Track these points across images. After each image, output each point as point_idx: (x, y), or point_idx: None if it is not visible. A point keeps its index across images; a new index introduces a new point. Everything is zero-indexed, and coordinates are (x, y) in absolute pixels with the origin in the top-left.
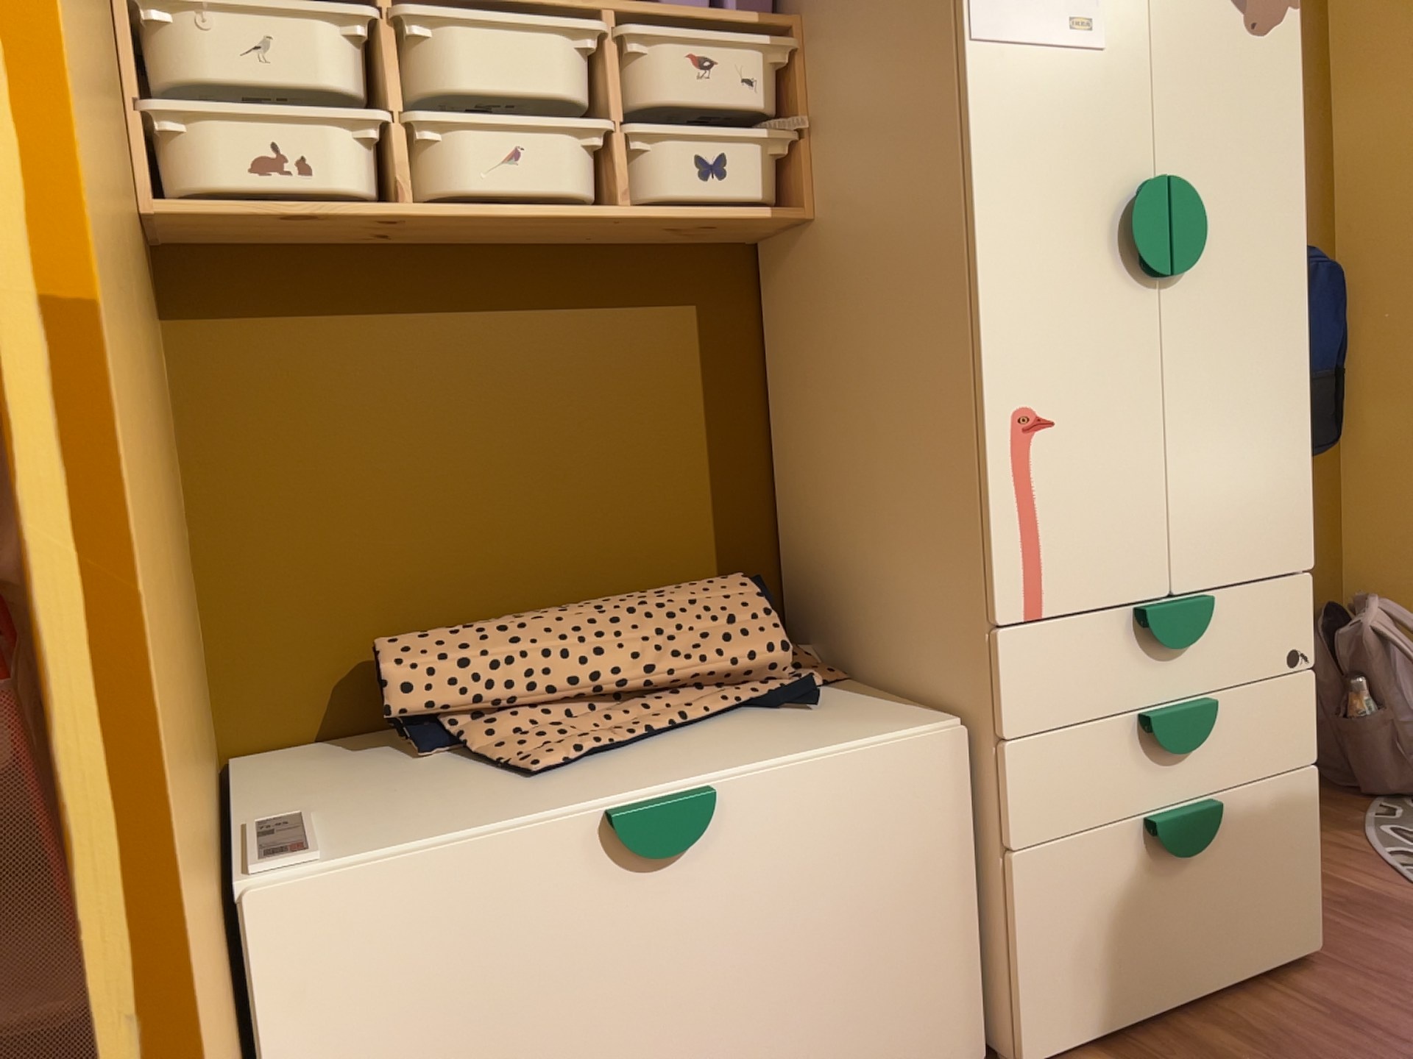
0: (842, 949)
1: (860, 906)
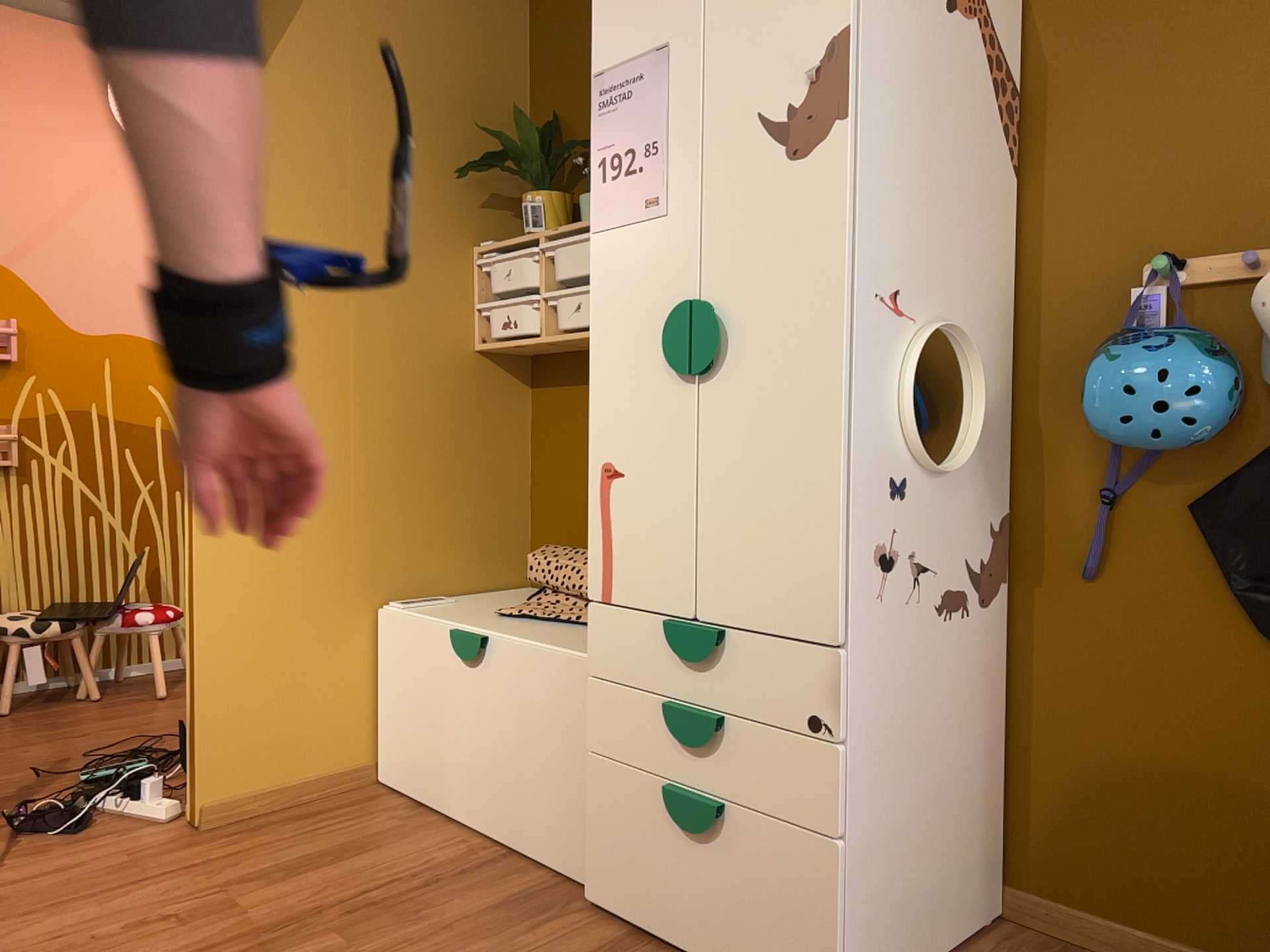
0: (530, 759)
1: (539, 740)
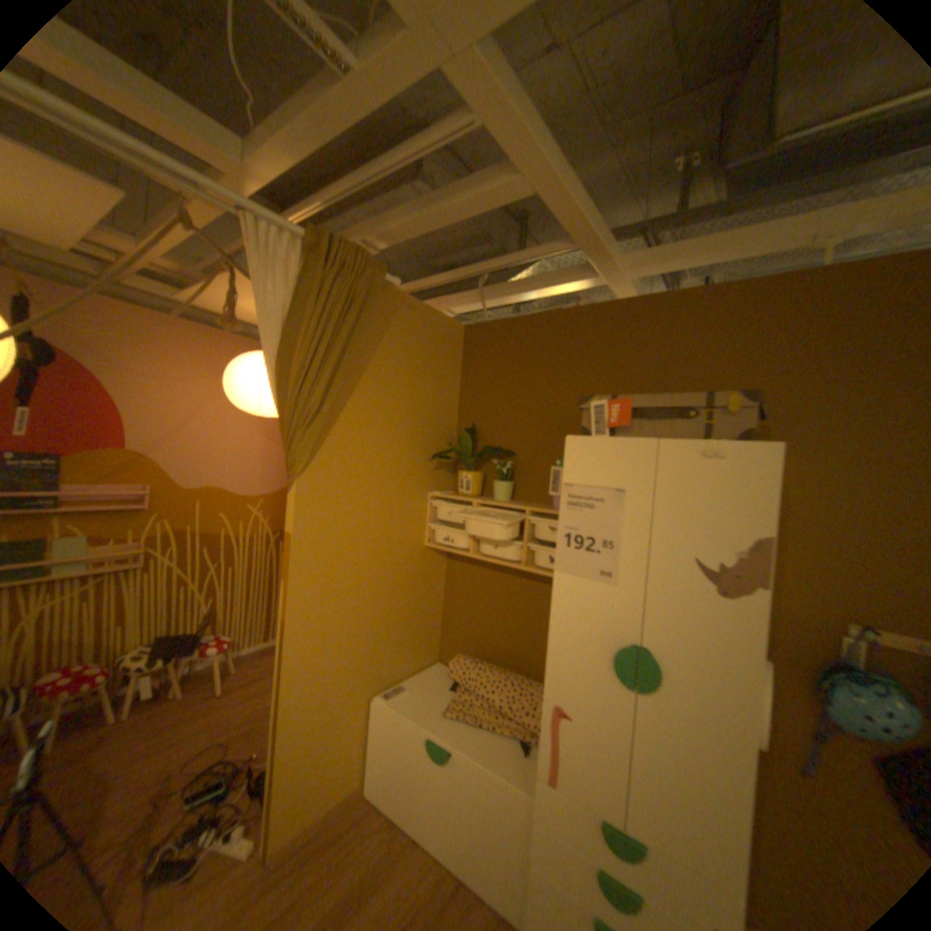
0: (479, 836)
1: (487, 829)
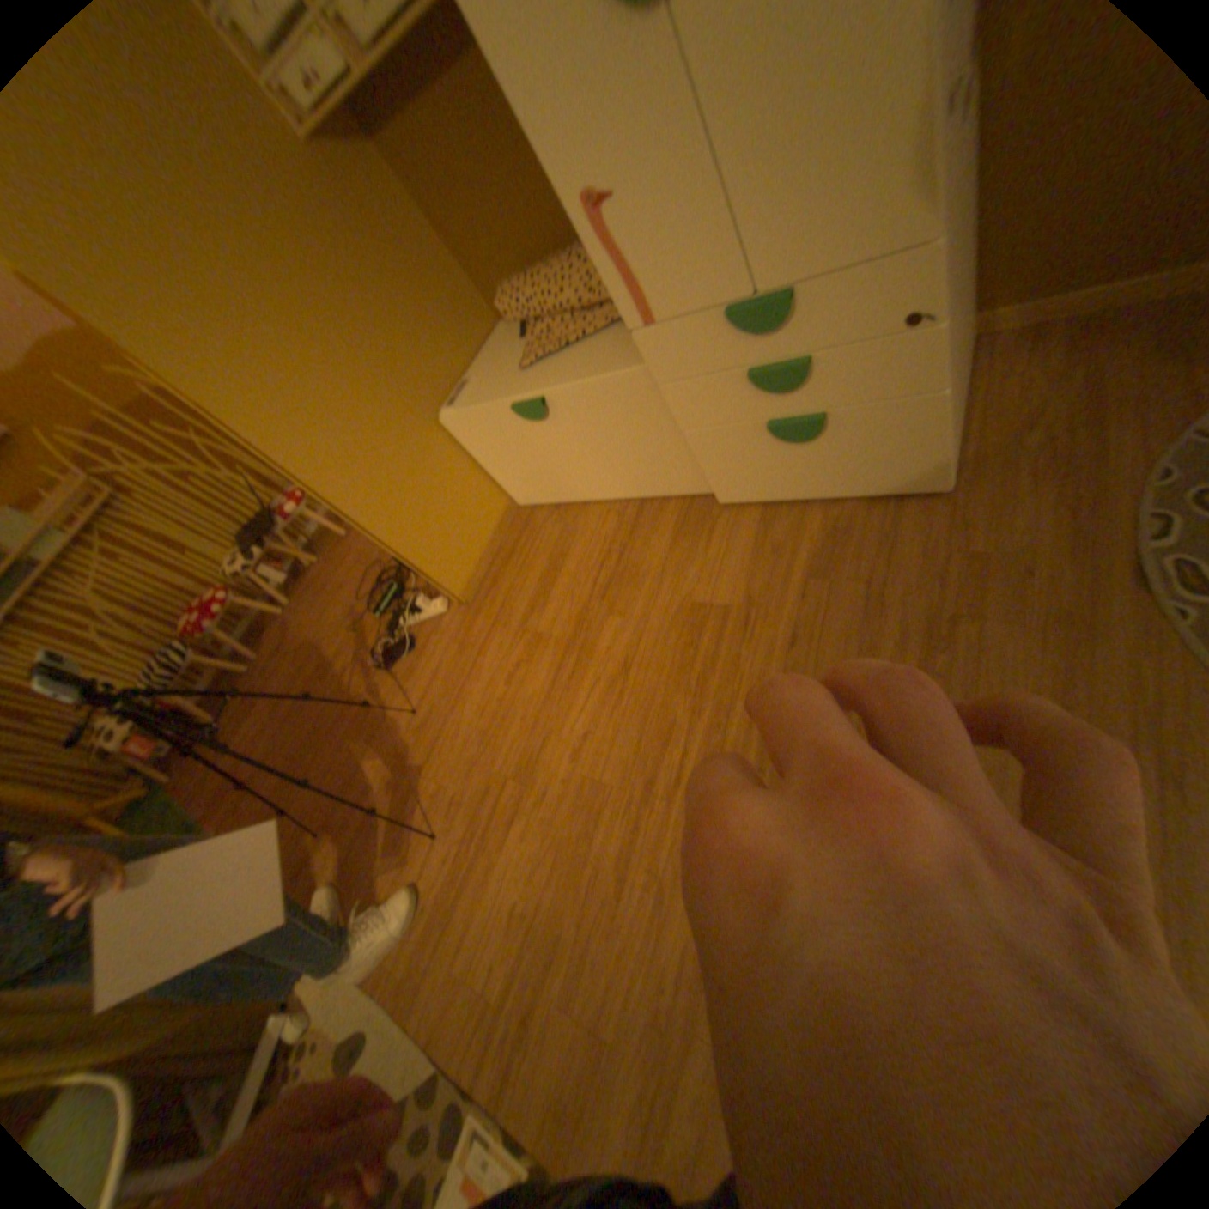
0: (628, 447)
1: (629, 434)
